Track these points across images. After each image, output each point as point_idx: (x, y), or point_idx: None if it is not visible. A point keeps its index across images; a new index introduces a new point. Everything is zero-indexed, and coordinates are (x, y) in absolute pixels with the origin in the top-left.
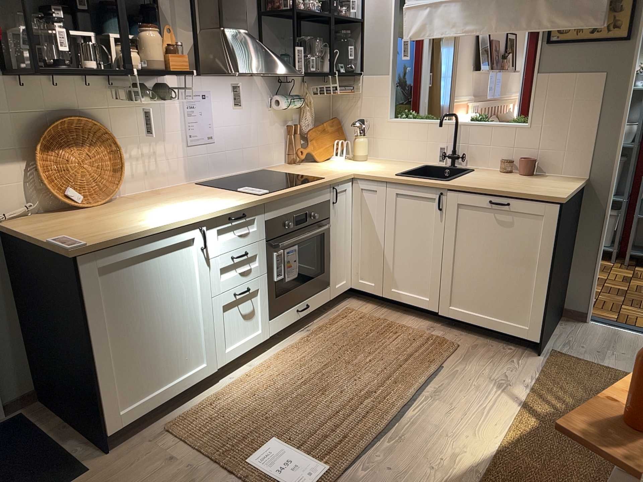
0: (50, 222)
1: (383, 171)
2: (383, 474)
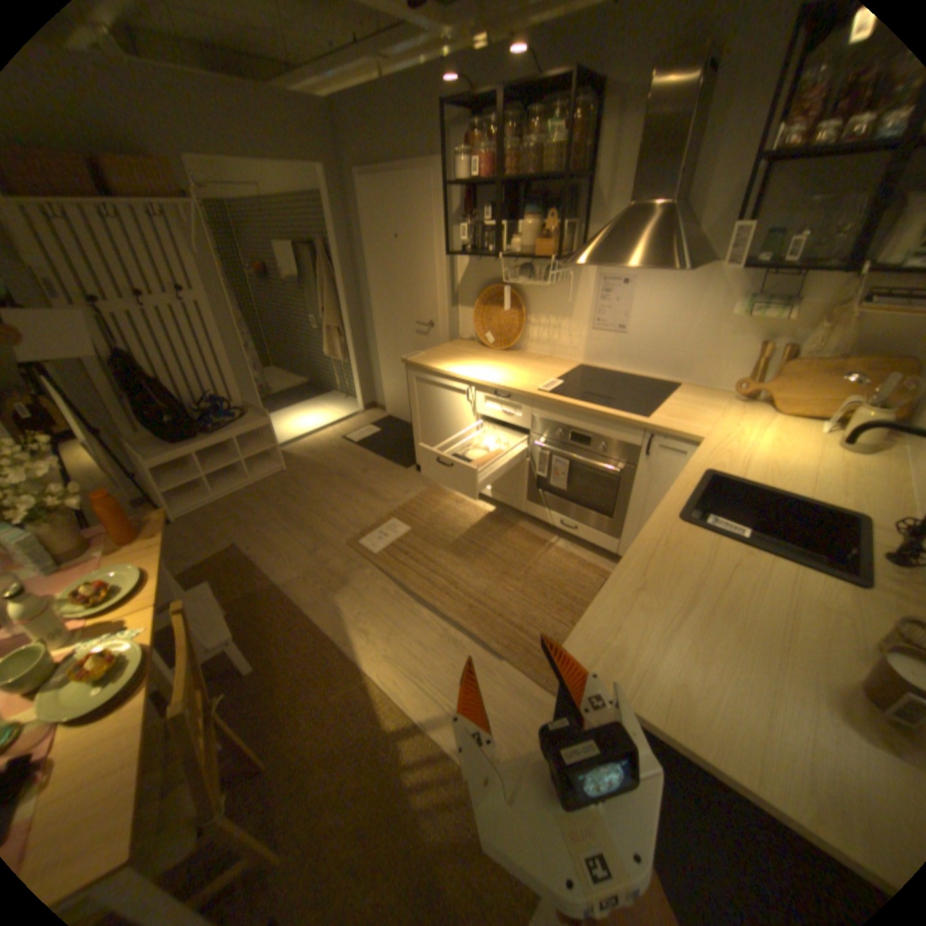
0: (460, 347)
1: (737, 463)
2: (364, 583)
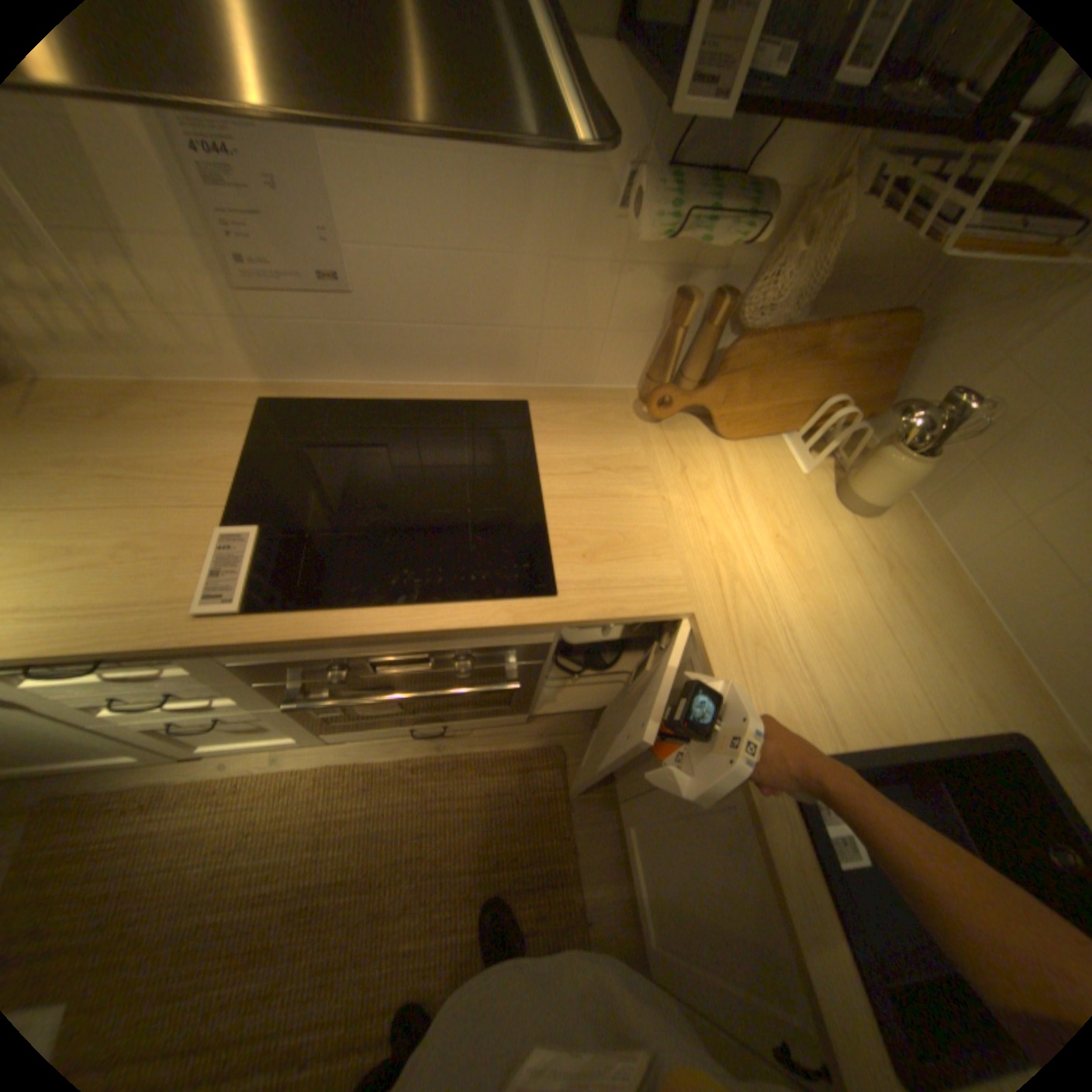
0: None
1: (795, 677)
2: None
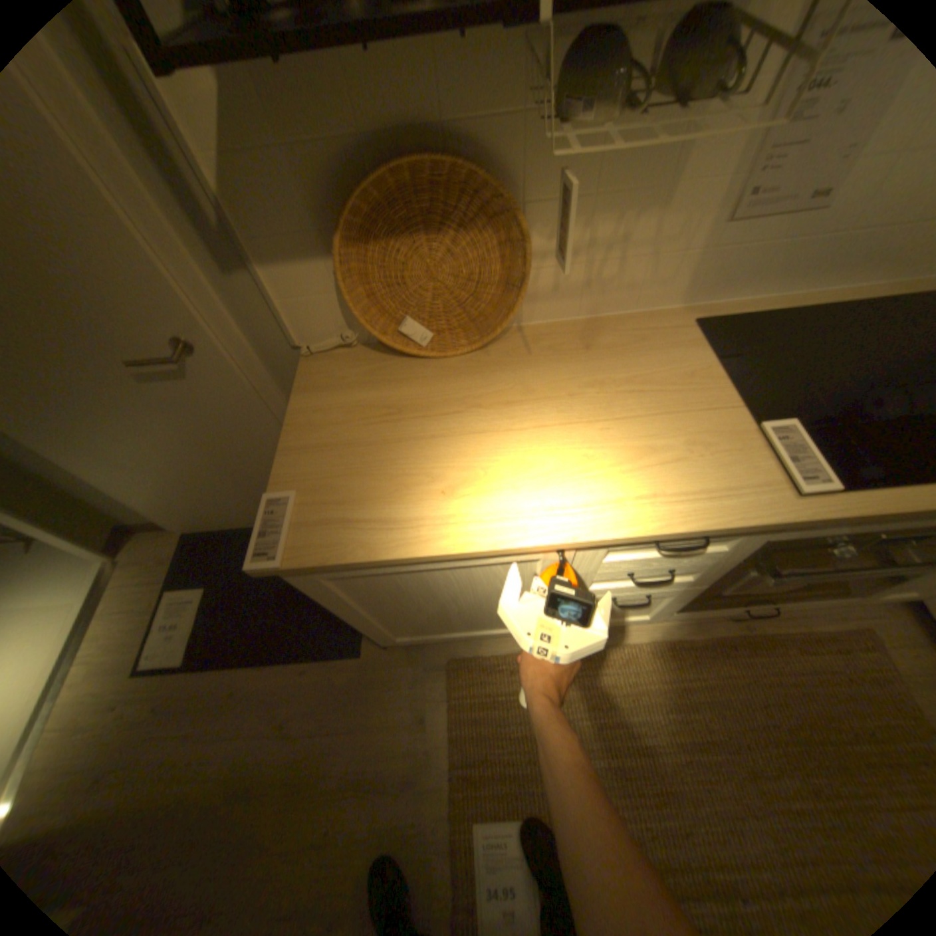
0: (351, 387)
1: None
2: None
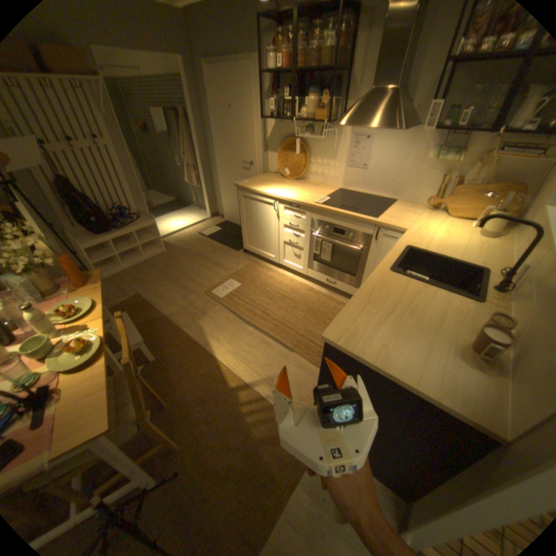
0: (269, 177)
1: (423, 242)
2: (215, 314)
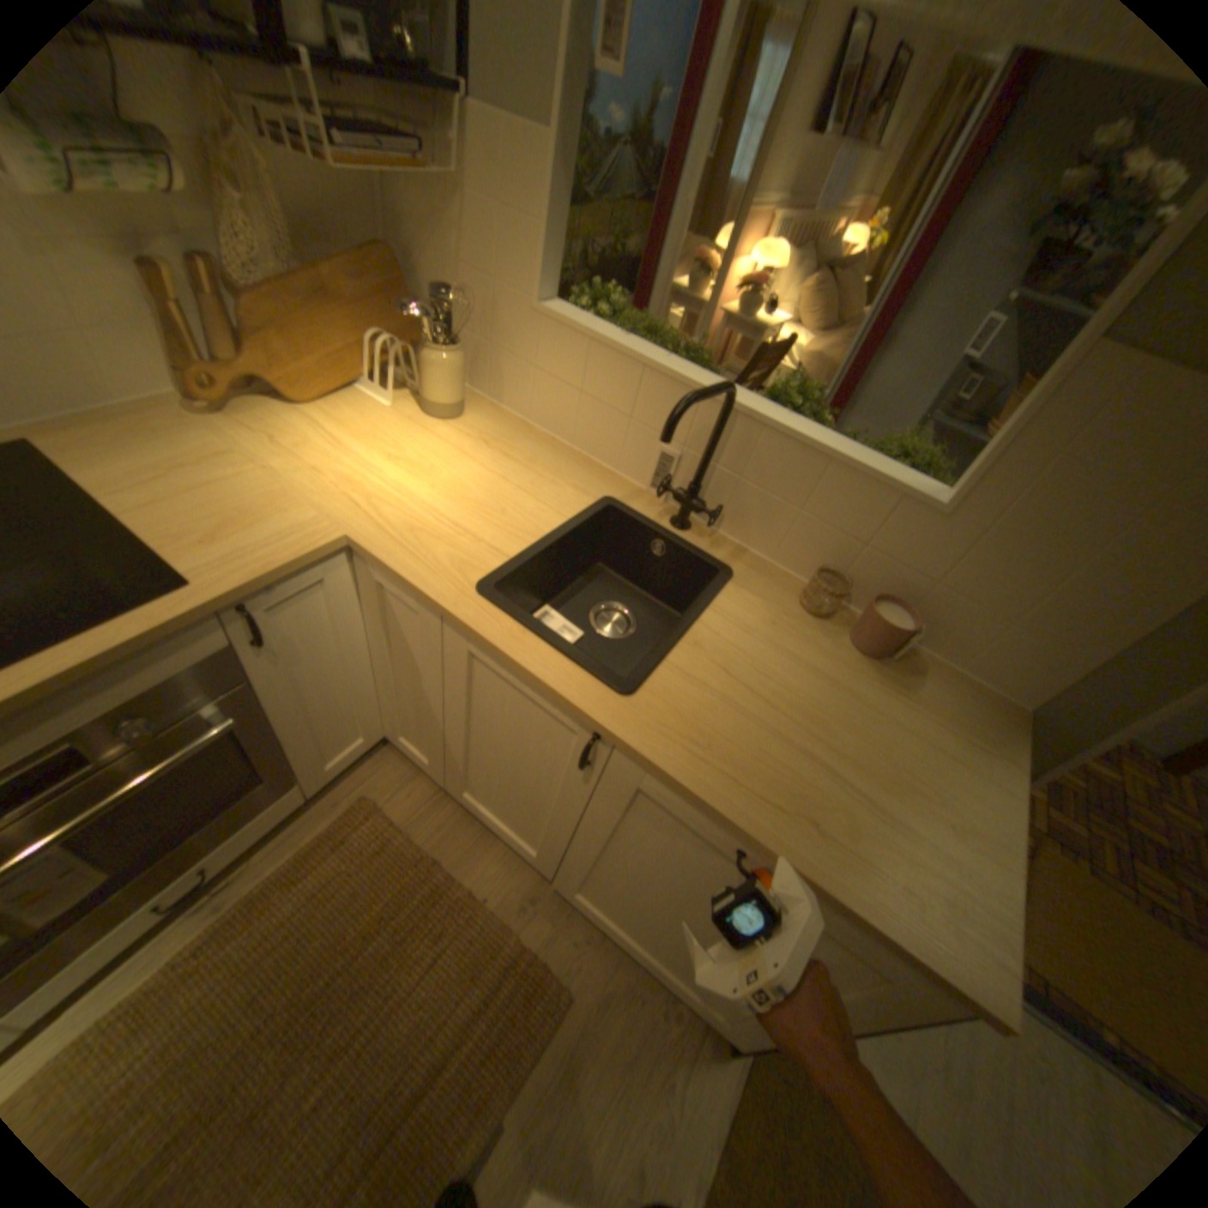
0: None
1: (454, 537)
2: None
